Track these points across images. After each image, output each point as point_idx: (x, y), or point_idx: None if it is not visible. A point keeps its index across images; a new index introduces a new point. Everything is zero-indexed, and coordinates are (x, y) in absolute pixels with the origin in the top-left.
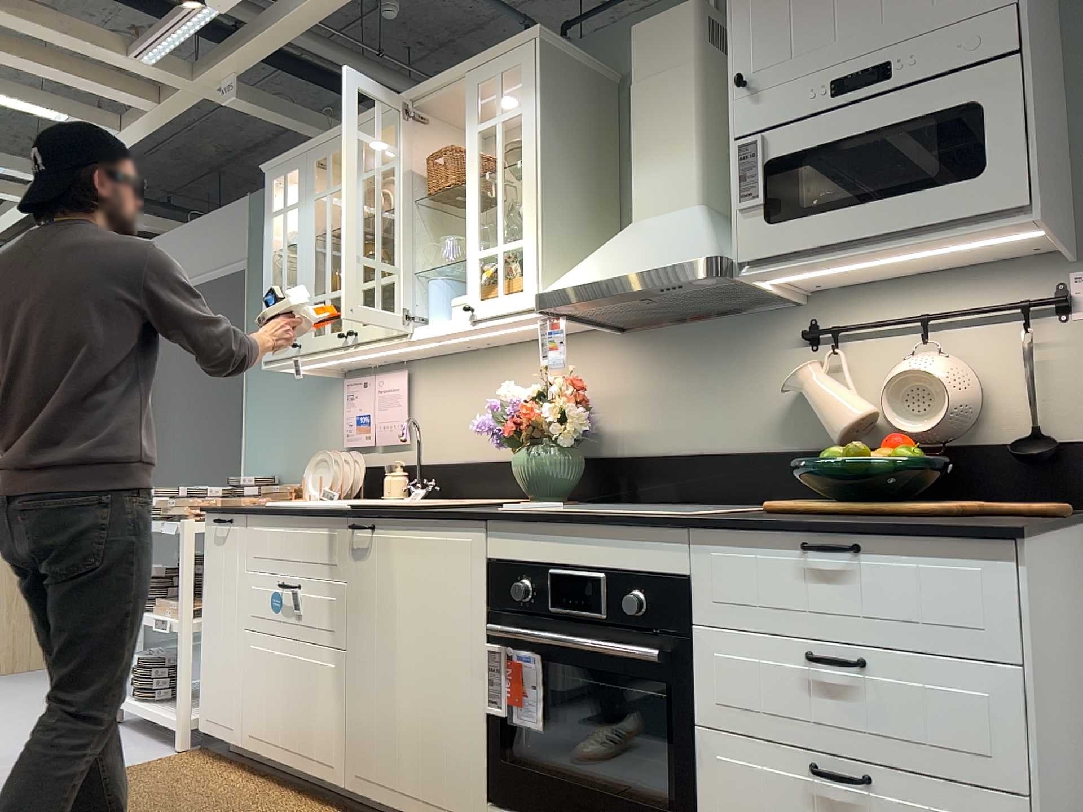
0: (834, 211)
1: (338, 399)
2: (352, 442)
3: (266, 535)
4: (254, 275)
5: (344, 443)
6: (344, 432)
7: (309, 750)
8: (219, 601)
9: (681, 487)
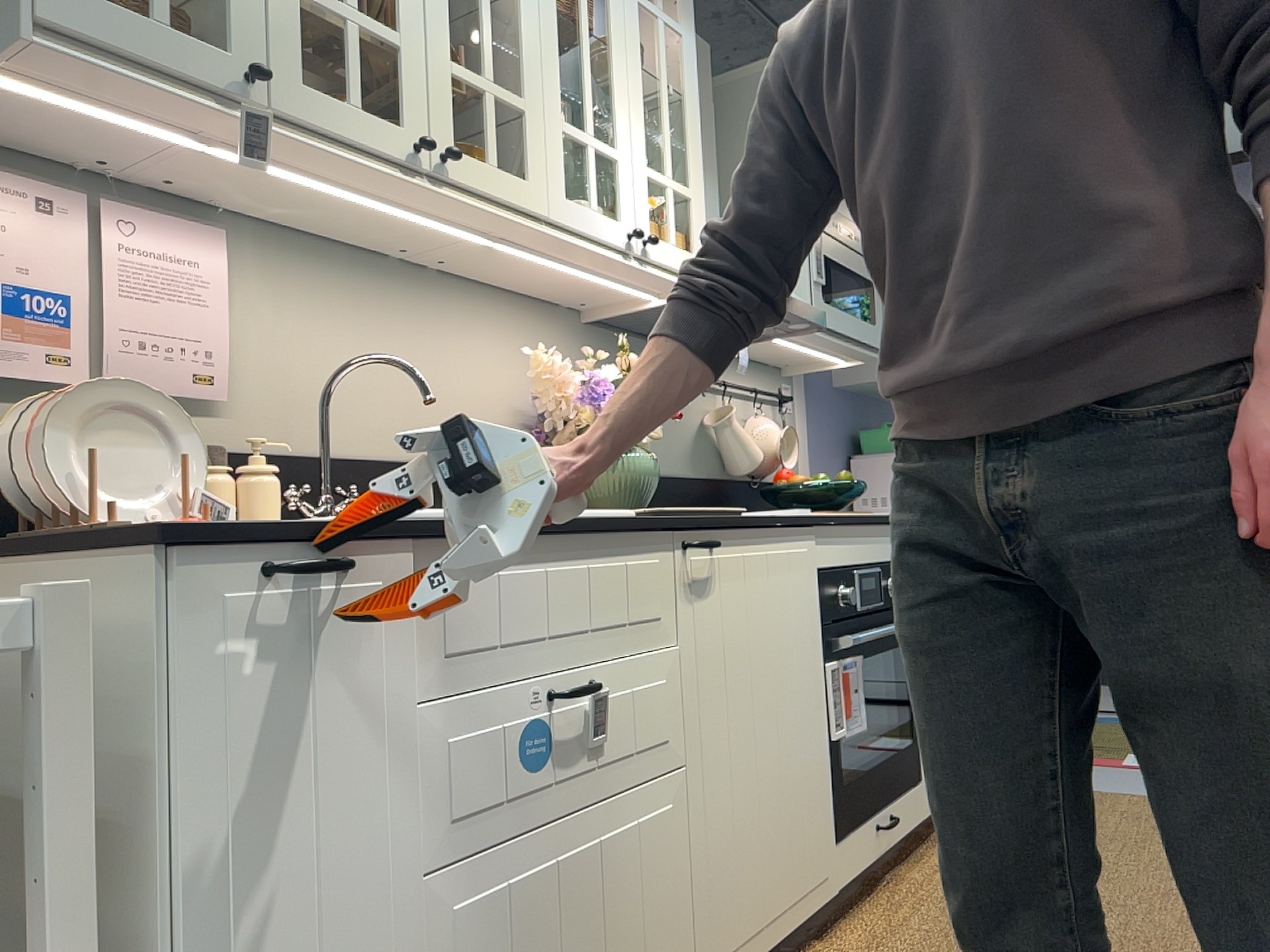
0: (845, 312)
1: None
2: None
3: (487, 590)
4: None
5: None
6: None
7: None
8: (279, 857)
9: None
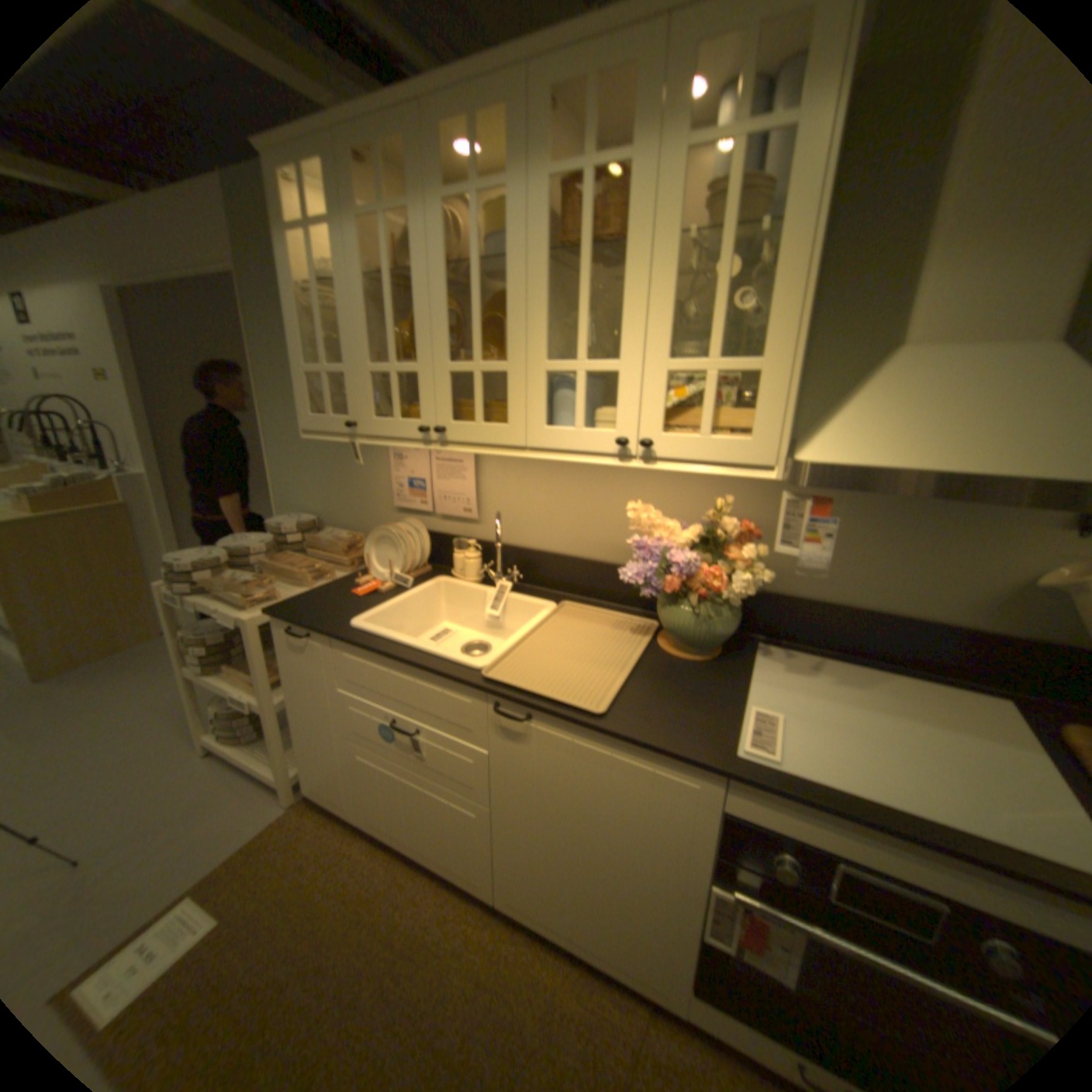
0: None
1: (381, 452)
2: (406, 502)
3: (362, 666)
4: (244, 283)
5: (396, 501)
6: (395, 490)
7: (446, 863)
8: (306, 703)
9: (840, 637)
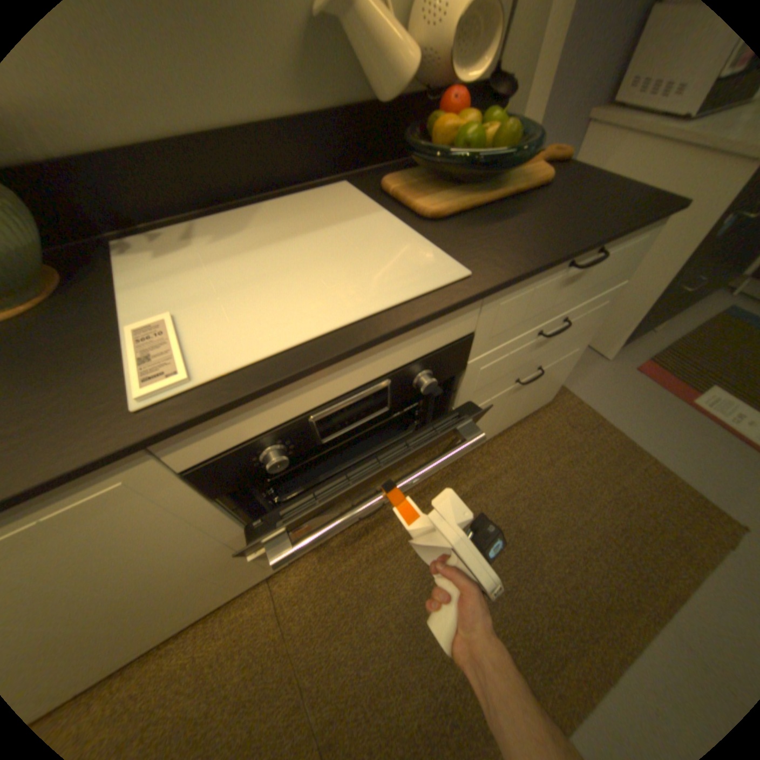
0: None
1: None
2: None
3: None
4: None
5: None
6: None
7: None
8: None
9: (188, 187)
